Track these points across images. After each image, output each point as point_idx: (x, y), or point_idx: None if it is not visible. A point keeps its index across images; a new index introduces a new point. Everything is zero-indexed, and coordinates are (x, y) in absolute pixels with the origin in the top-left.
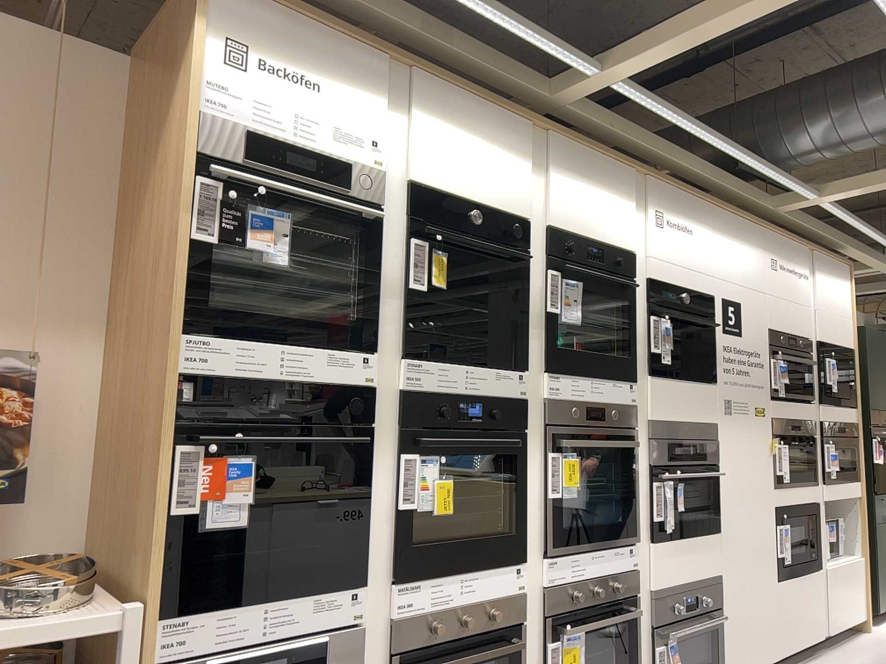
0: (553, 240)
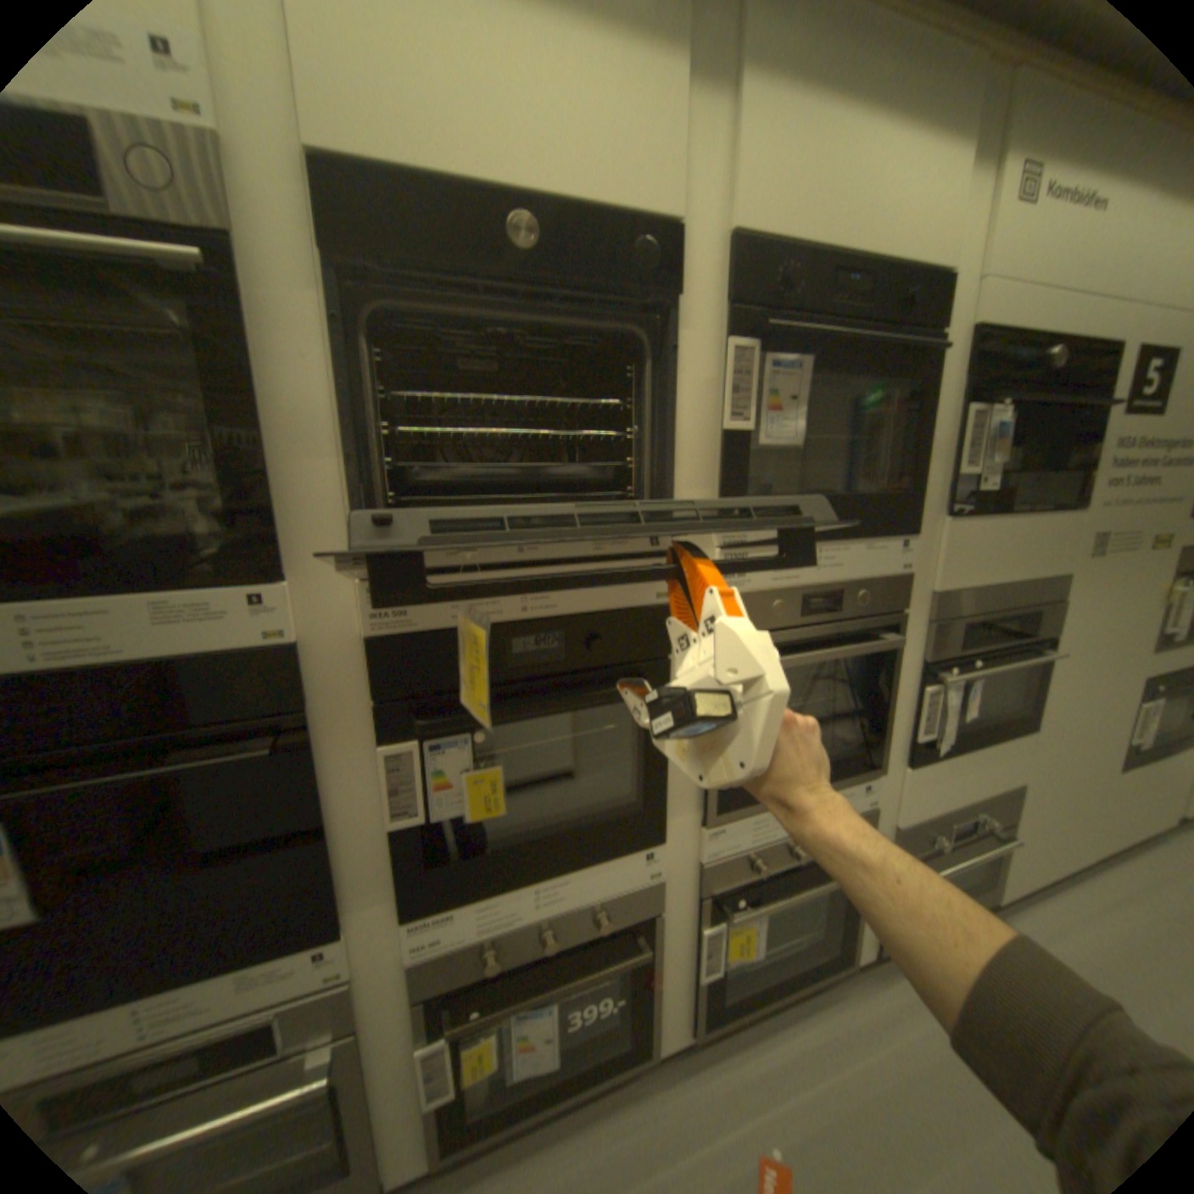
0: (762, 257)
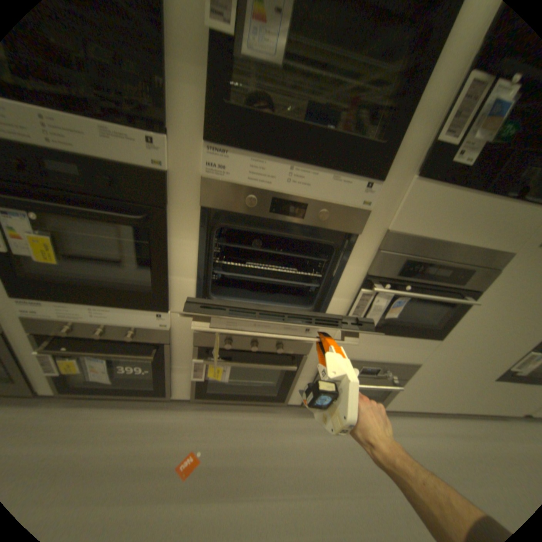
0: None
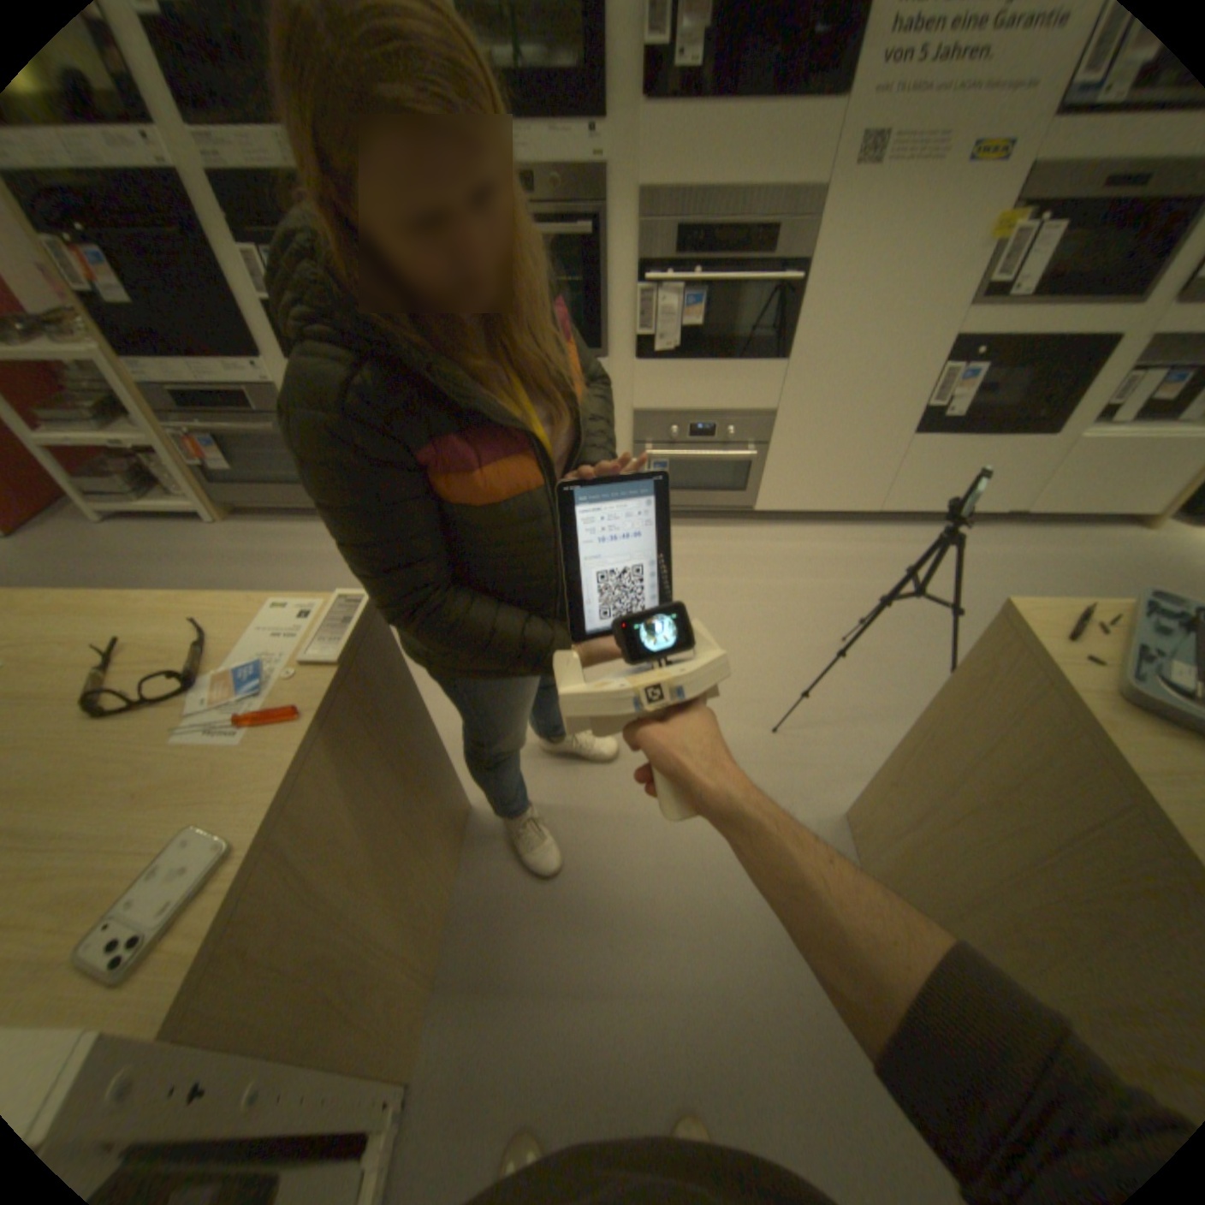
0: None
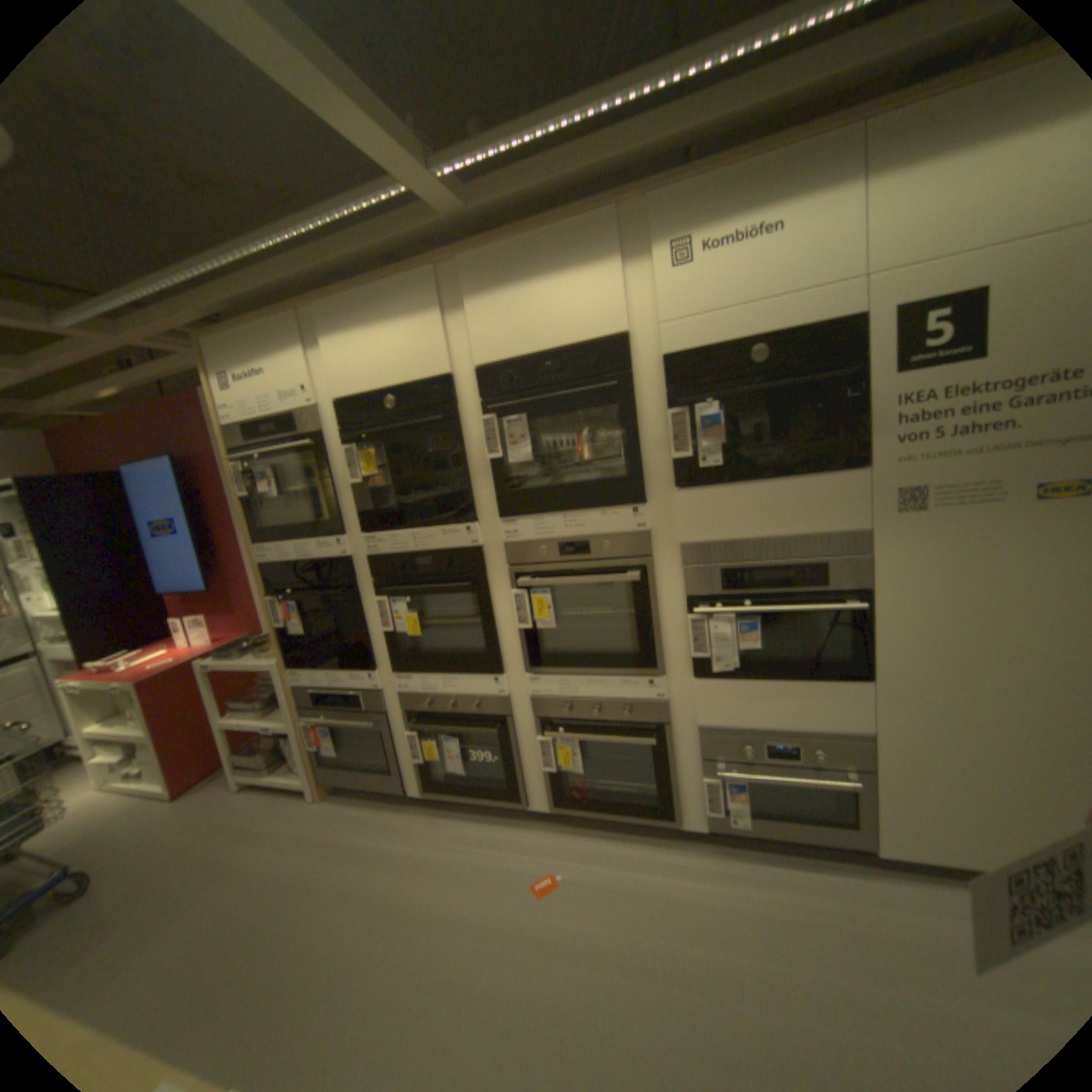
0: (492, 374)
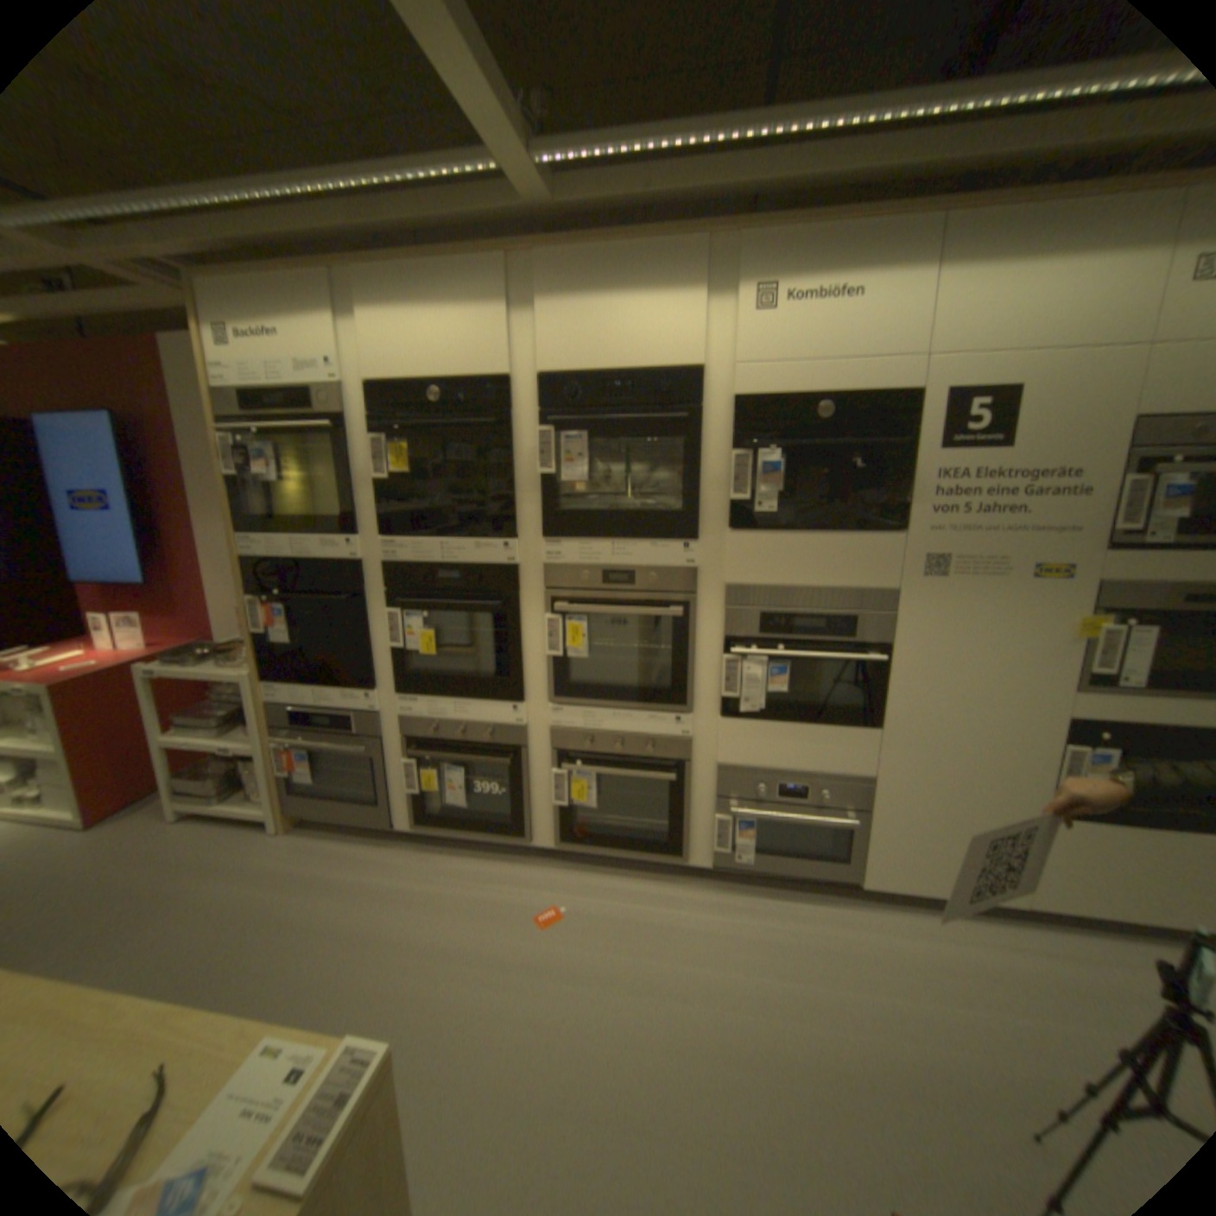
0: (556, 385)
